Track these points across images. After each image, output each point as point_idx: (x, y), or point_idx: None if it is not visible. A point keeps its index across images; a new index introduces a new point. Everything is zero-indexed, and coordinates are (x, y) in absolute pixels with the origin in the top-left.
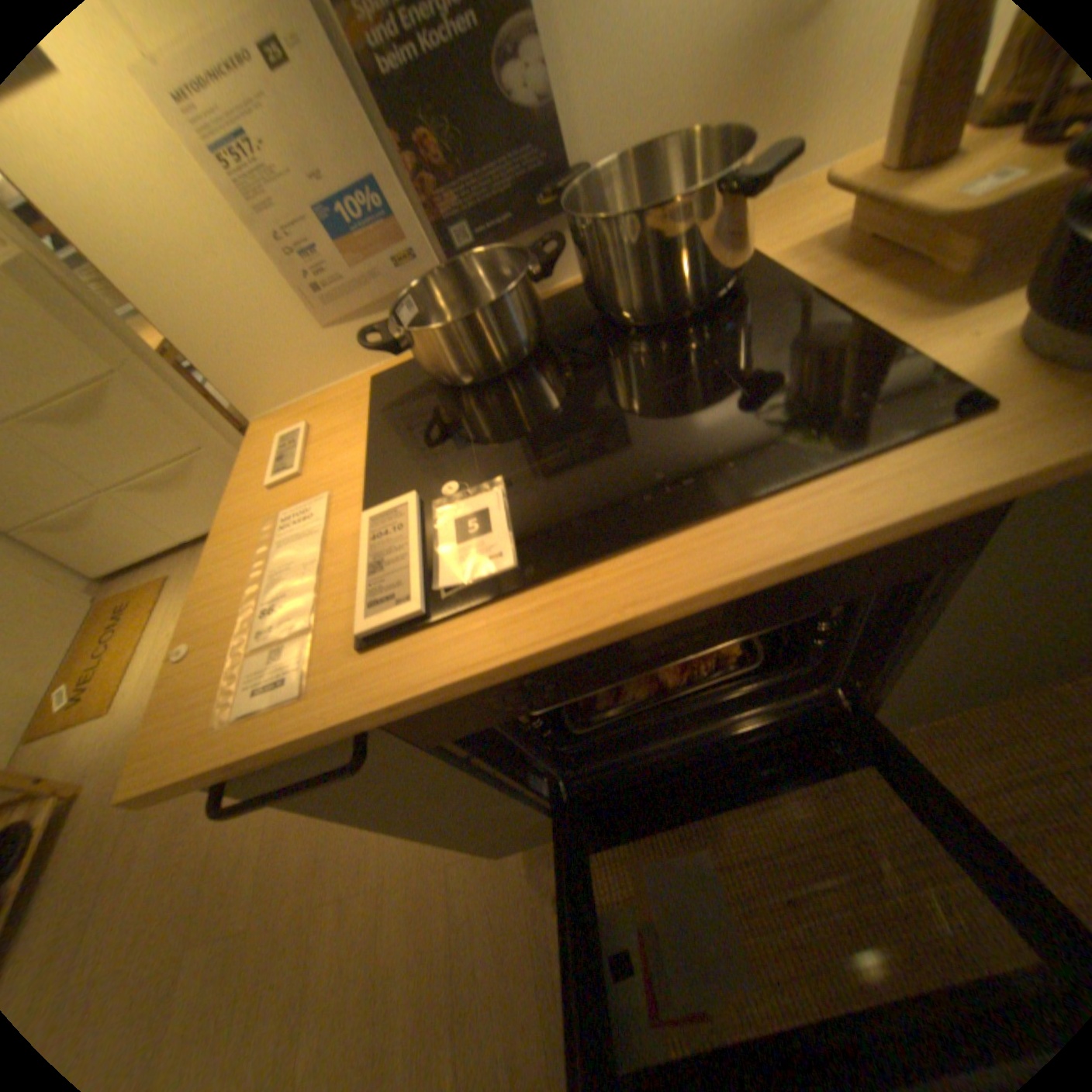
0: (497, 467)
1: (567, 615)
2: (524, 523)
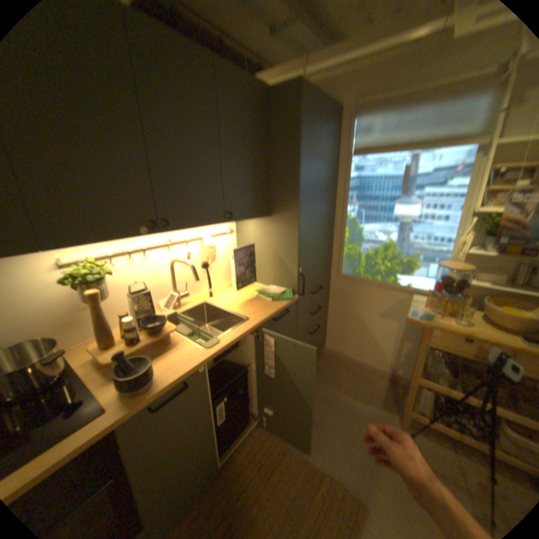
0: None
1: None
2: None
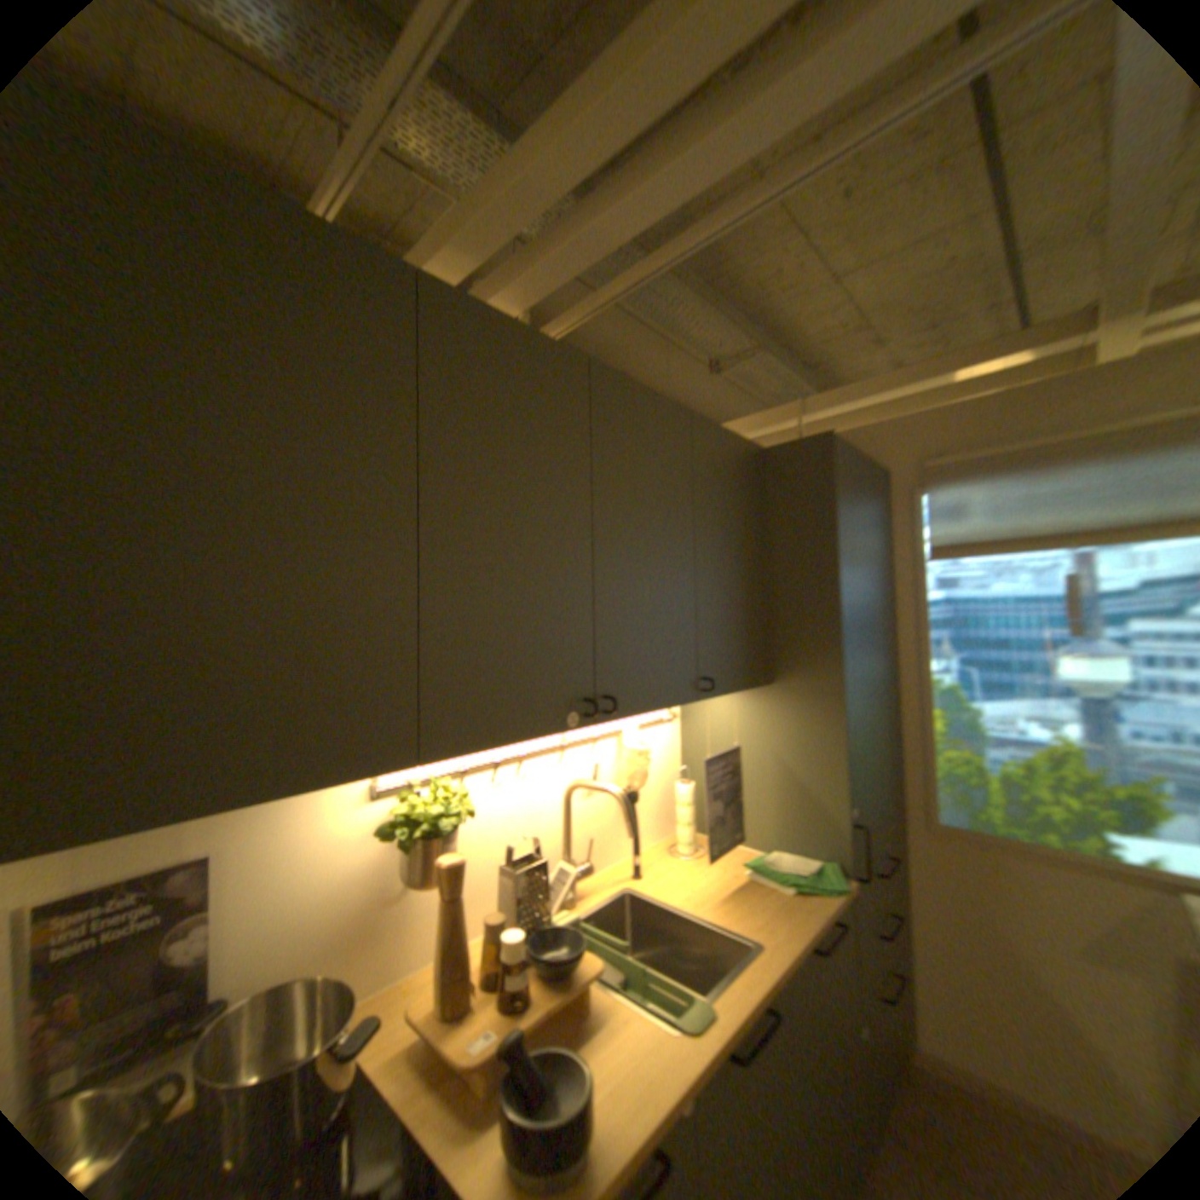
0: None
1: None
2: None
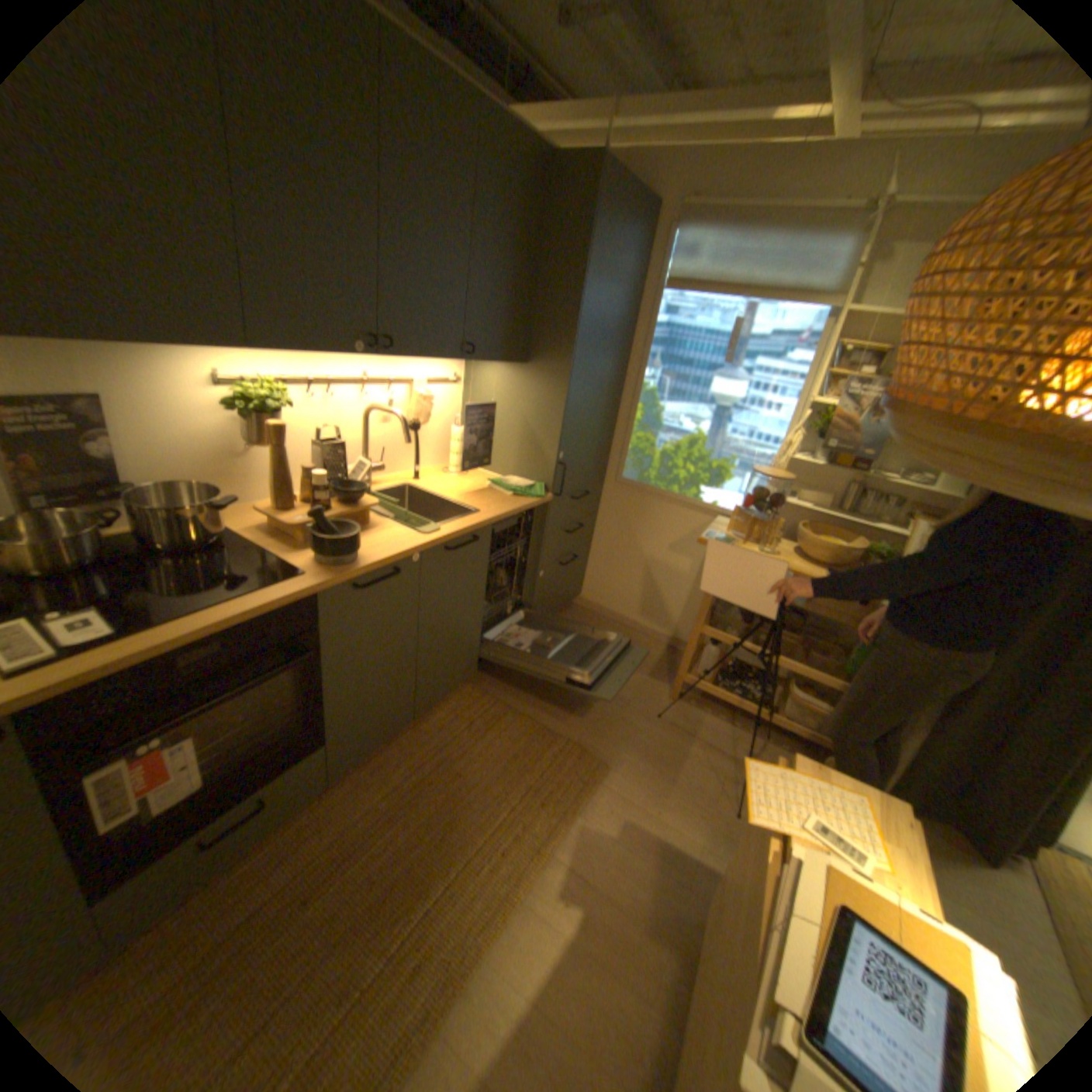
0: (87, 606)
1: (145, 646)
2: (112, 623)
